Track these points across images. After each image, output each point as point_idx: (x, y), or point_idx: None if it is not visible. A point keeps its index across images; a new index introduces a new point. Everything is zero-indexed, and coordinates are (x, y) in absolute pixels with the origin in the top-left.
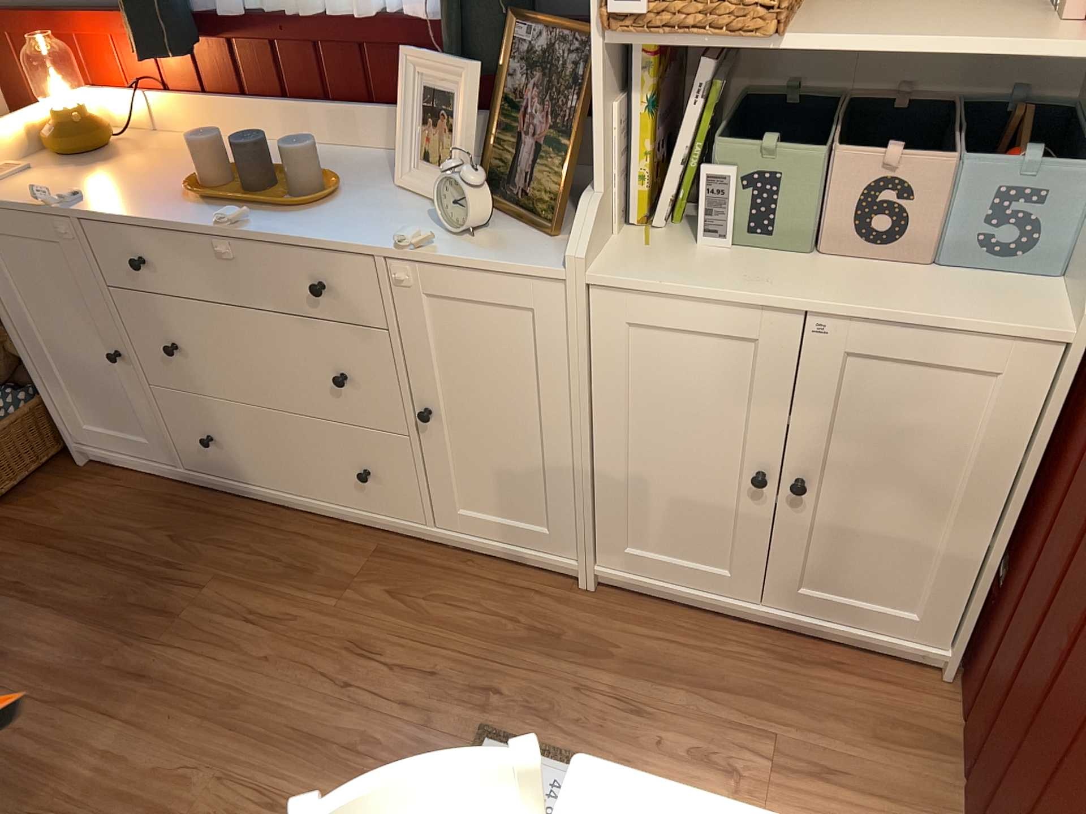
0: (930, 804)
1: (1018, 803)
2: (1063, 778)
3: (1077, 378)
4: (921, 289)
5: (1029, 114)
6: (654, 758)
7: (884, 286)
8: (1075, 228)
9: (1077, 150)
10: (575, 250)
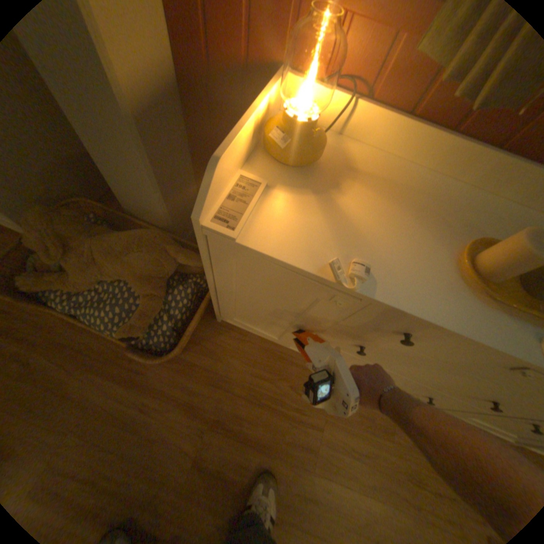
0: None
1: None
2: None
3: None
4: None
5: None
6: None
7: None
8: None
9: None
10: None
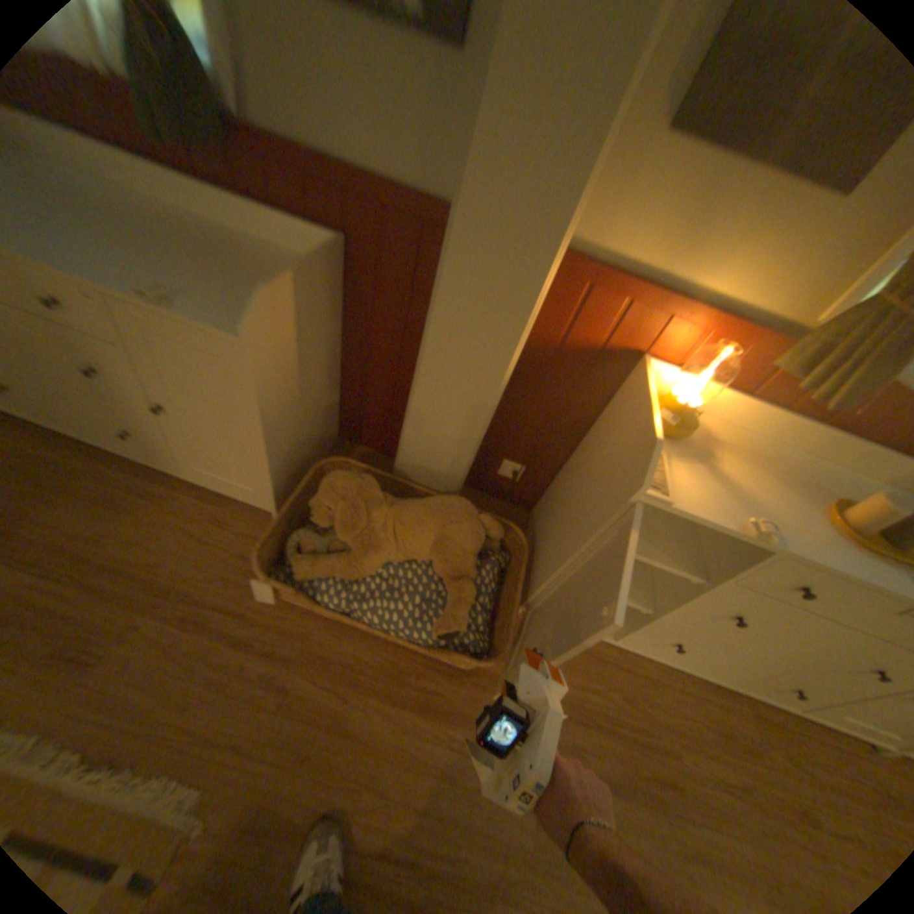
0: None
1: None
2: None
3: None
4: None
5: None
6: None
7: None
8: None
9: None
10: None
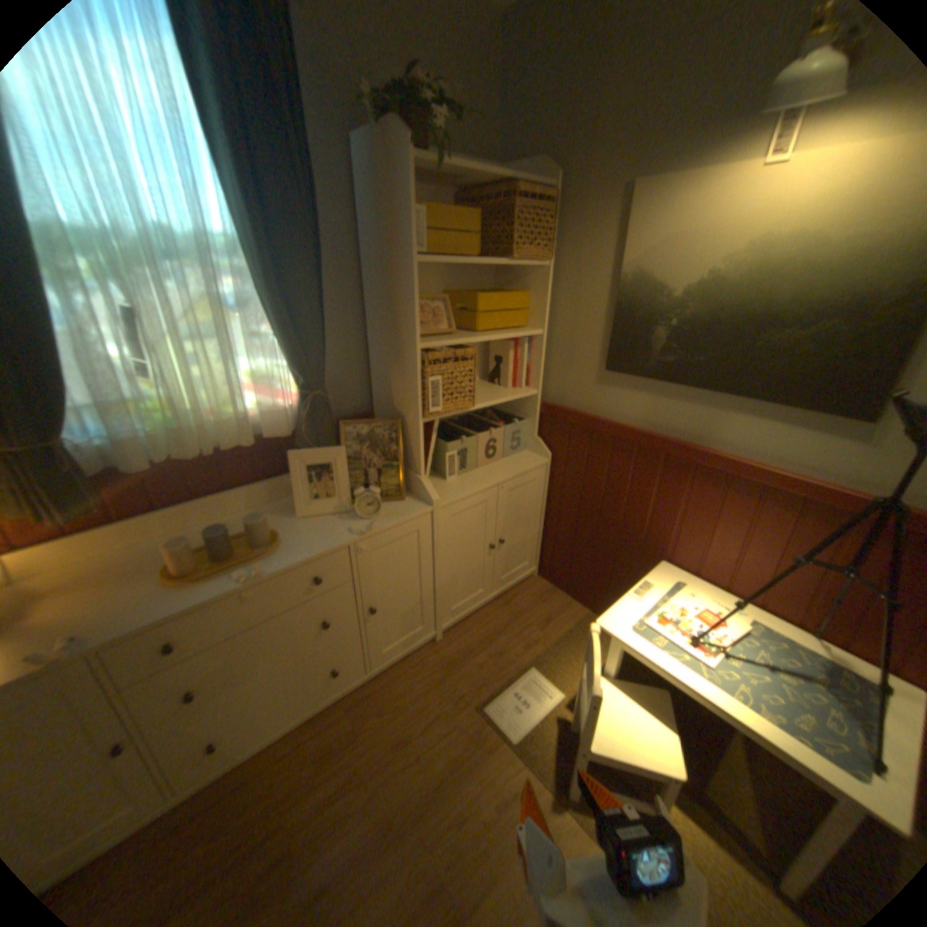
0: (571, 606)
1: (608, 573)
2: (624, 553)
3: (552, 470)
4: (510, 465)
5: (484, 411)
6: (523, 662)
7: (503, 468)
8: (528, 435)
9: (512, 417)
10: (432, 497)
